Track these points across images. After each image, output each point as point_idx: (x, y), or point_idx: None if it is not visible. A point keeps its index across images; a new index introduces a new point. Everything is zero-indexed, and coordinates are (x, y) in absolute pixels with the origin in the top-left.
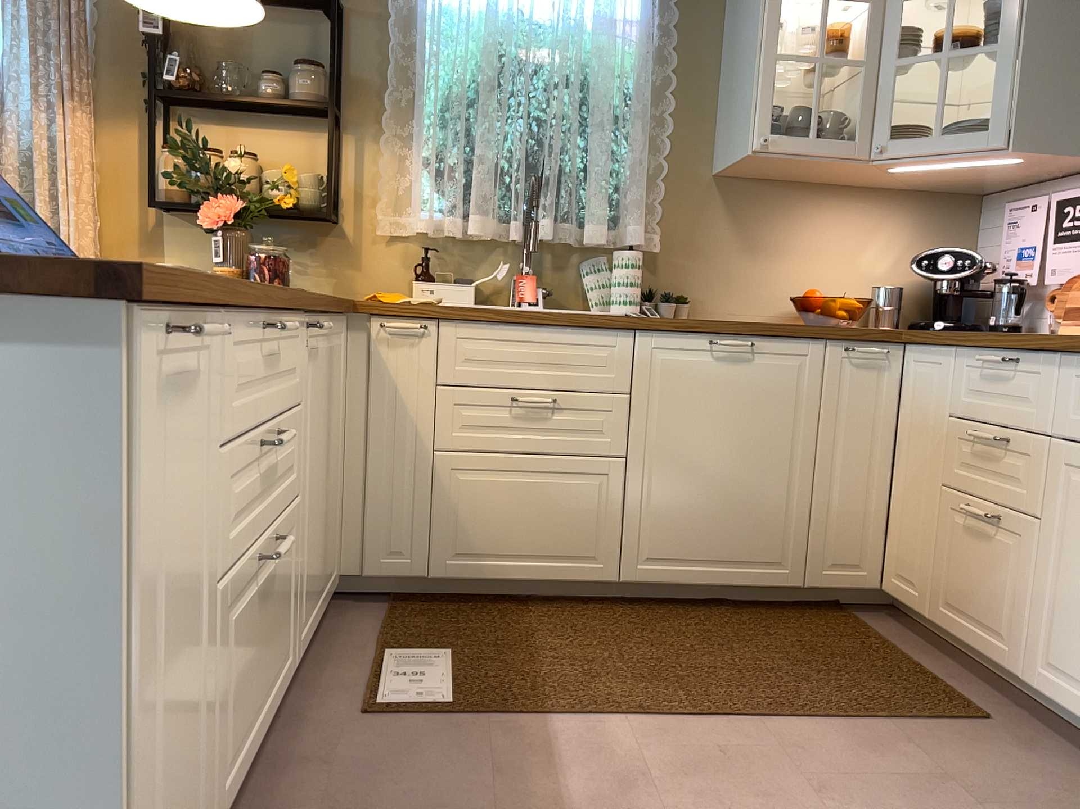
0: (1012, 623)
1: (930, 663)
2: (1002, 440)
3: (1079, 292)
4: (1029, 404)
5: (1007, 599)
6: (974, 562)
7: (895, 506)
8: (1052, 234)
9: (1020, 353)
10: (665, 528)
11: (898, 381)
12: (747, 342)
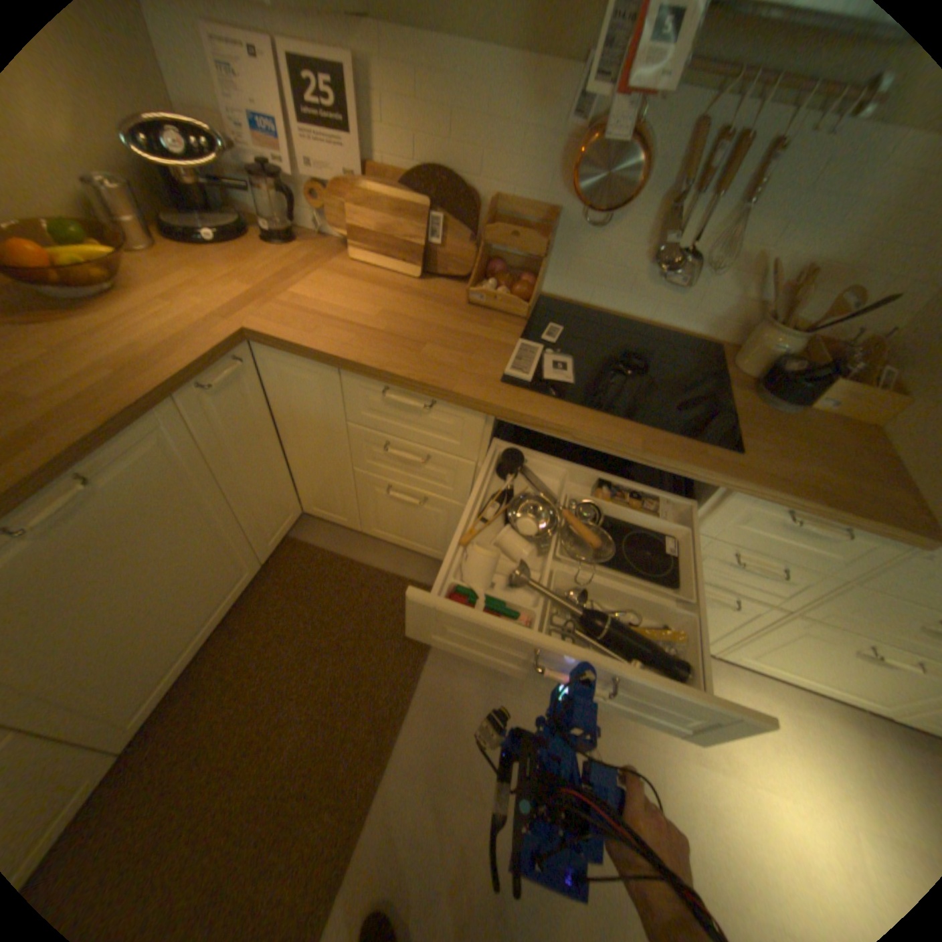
0: (444, 543)
1: (378, 557)
2: (427, 461)
3: (356, 209)
4: (449, 436)
5: (438, 534)
6: (402, 514)
7: (295, 469)
8: (290, 108)
9: (441, 400)
10: (128, 687)
11: (254, 377)
12: (76, 492)
